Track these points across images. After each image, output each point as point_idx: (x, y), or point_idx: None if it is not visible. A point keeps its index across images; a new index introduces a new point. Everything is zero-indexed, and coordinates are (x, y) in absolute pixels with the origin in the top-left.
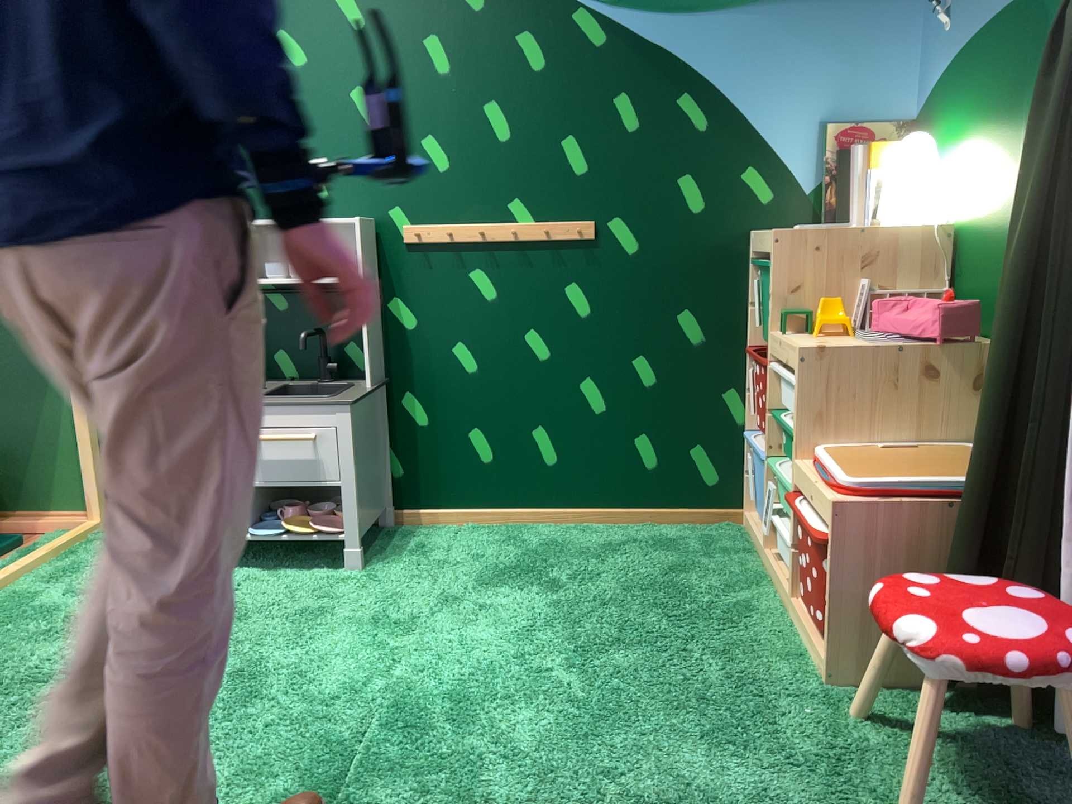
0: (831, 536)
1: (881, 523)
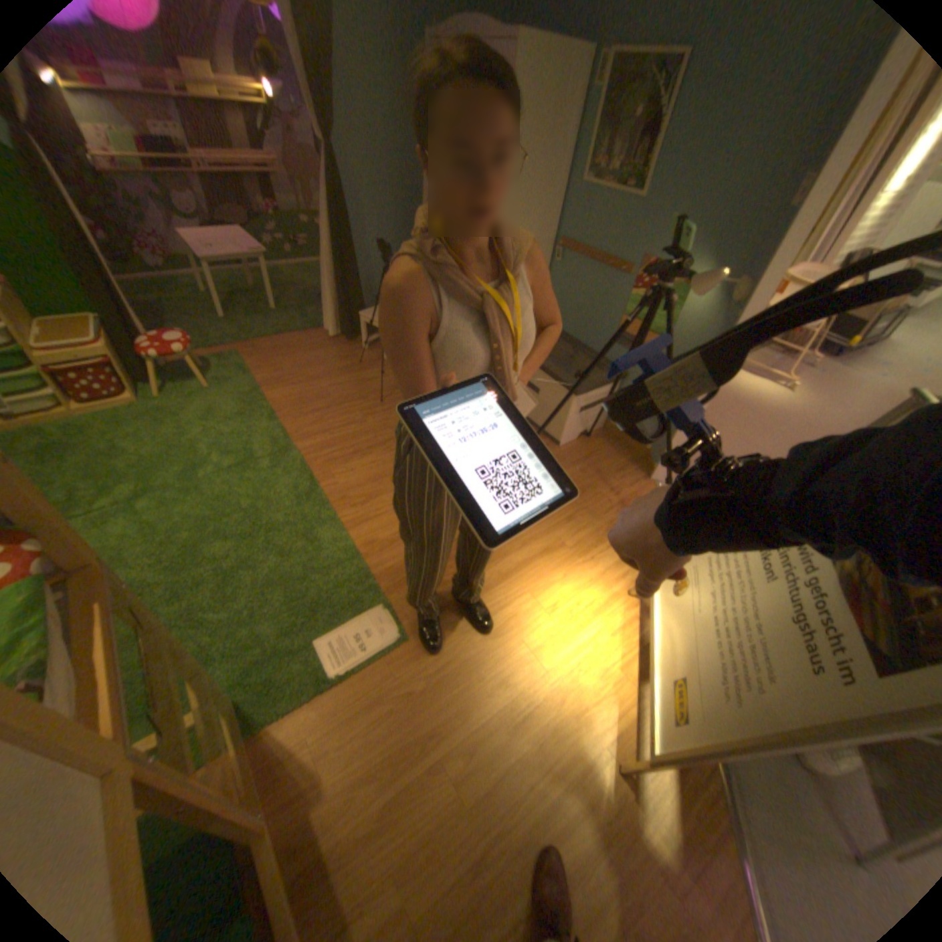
0: (99, 361)
1: (107, 345)
